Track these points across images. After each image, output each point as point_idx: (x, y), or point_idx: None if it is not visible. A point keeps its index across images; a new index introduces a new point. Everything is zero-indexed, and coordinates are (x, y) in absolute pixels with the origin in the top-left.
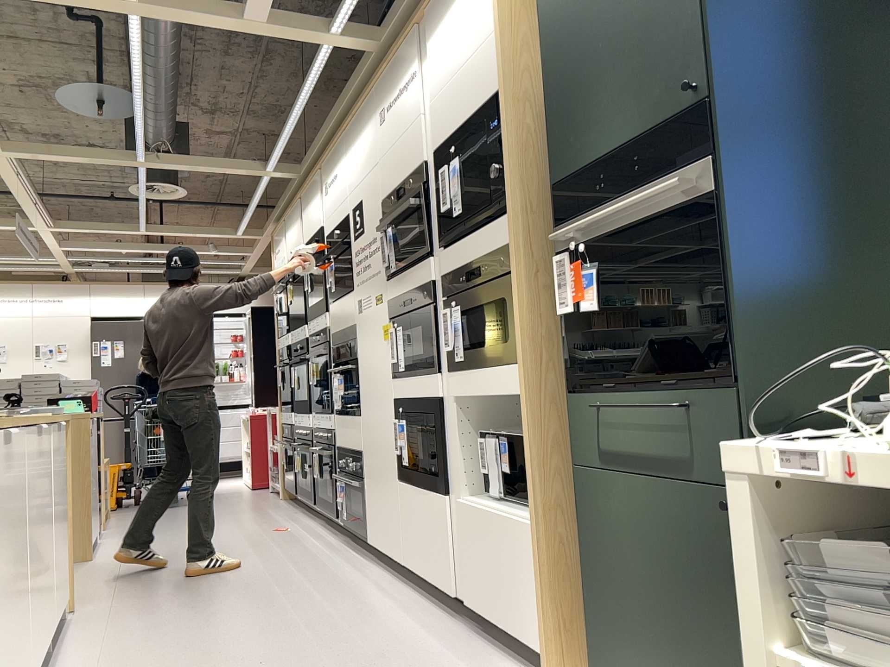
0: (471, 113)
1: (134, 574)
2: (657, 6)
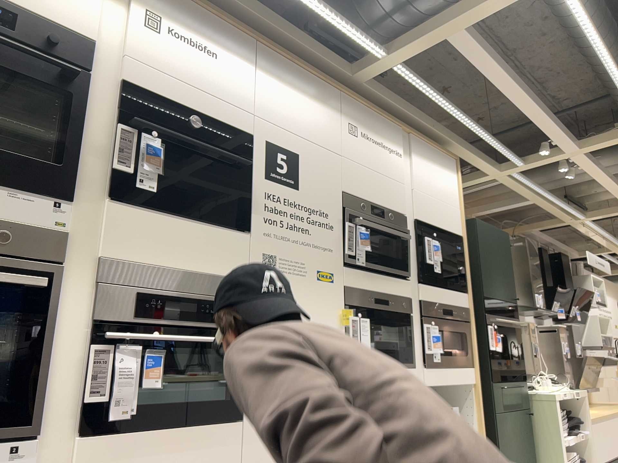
0: (444, 227)
1: None
2: (505, 268)
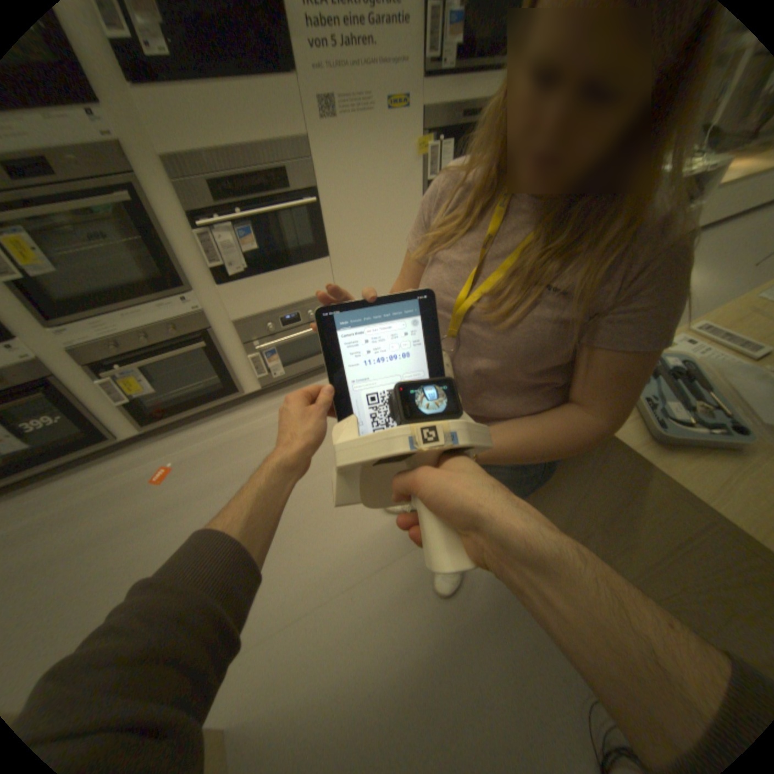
0: None
1: (345, 569)
2: None
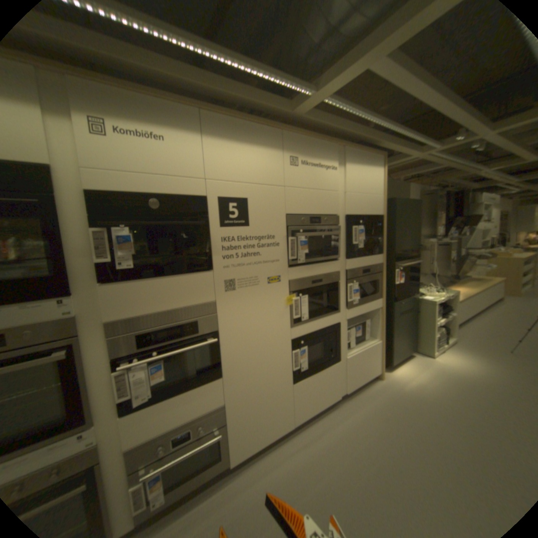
0: (370, 214)
1: None
2: (416, 227)
